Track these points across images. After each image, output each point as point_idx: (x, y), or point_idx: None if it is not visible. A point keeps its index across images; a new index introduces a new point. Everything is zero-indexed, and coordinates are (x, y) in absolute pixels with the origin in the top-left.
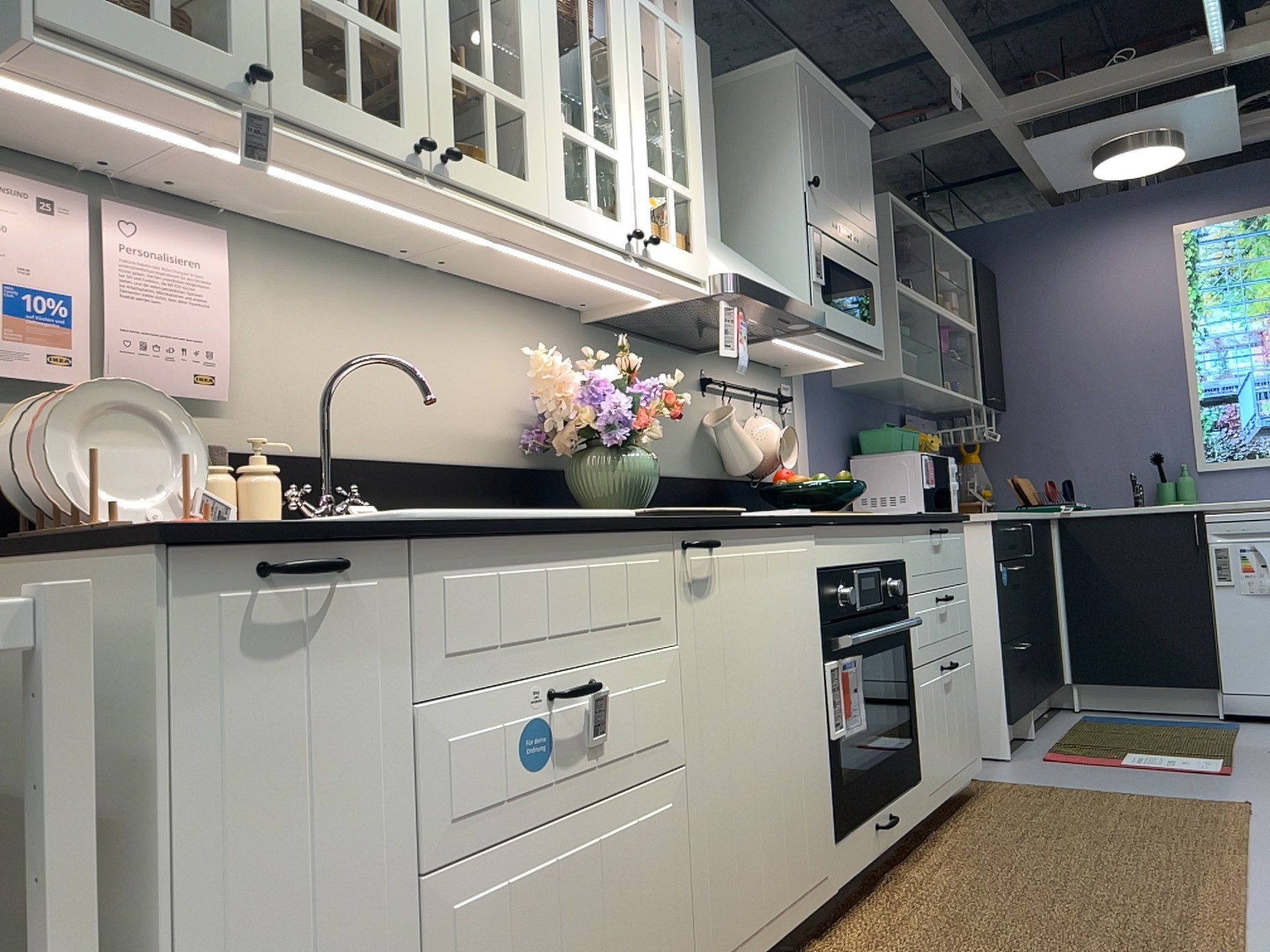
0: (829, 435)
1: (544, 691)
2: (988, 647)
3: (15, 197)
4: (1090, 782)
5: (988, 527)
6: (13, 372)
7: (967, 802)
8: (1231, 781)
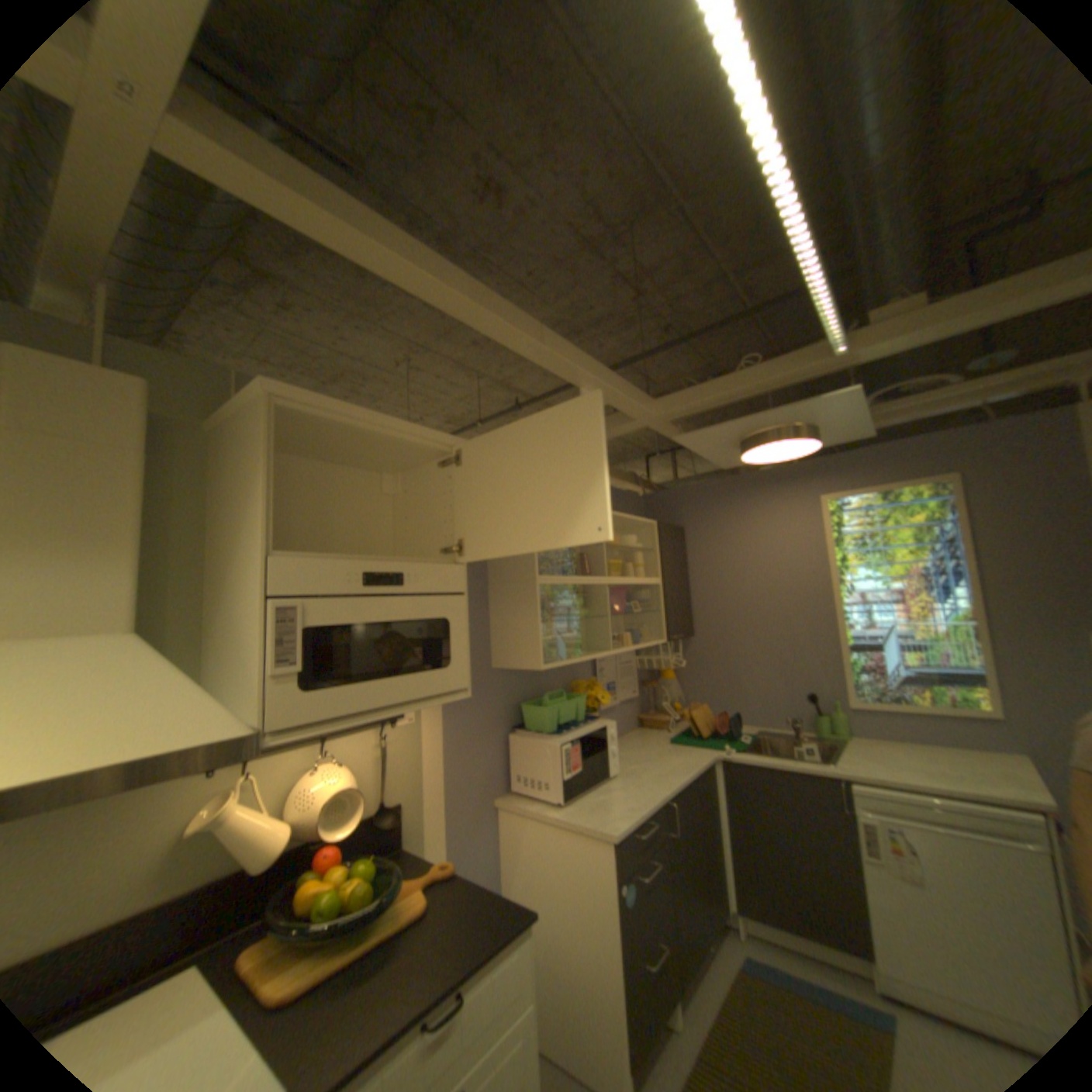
0: (476, 721)
1: None
2: (610, 979)
3: None
4: None
5: (610, 846)
6: None
7: None
8: None
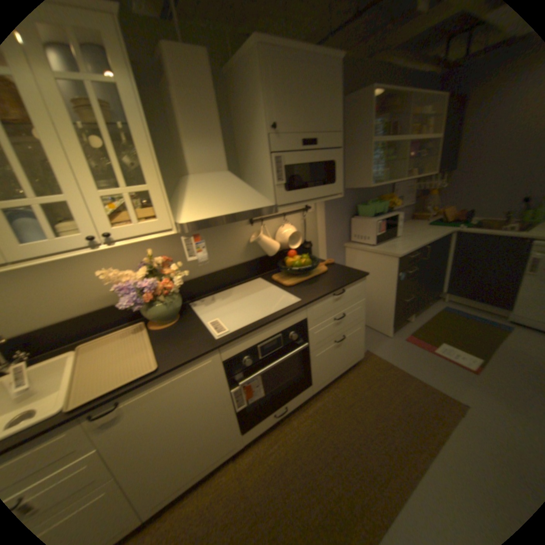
0: (338, 212)
1: None
2: (390, 301)
3: None
4: (411, 366)
5: (397, 258)
6: None
7: (351, 370)
8: (474, 383)
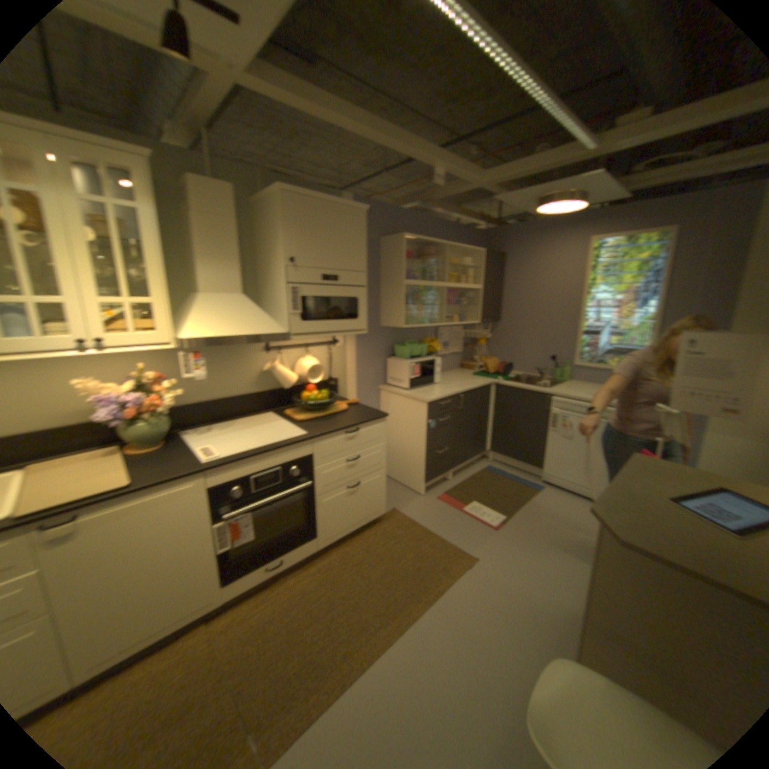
0: (370, 350)
1: None
2: (419, 452)
3: None
4: (433, 523)
5: (424, 404)
6: None
7: (368, 528)
8: (490, 538)
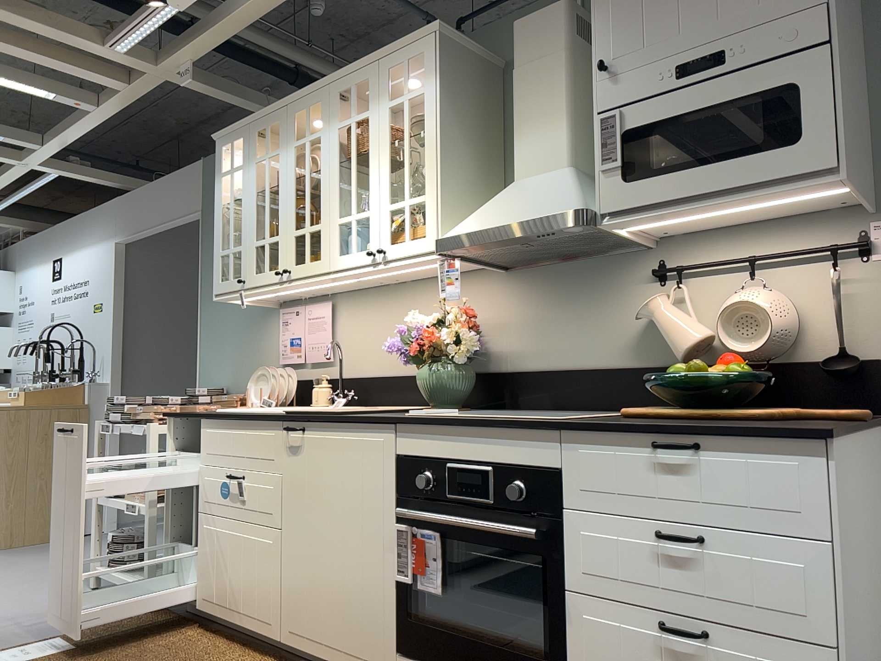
0: None
1: (229, 473)
2: None
3: (291, 313)
4: None
5: None
6: (292, 361)
7: None
8: None
